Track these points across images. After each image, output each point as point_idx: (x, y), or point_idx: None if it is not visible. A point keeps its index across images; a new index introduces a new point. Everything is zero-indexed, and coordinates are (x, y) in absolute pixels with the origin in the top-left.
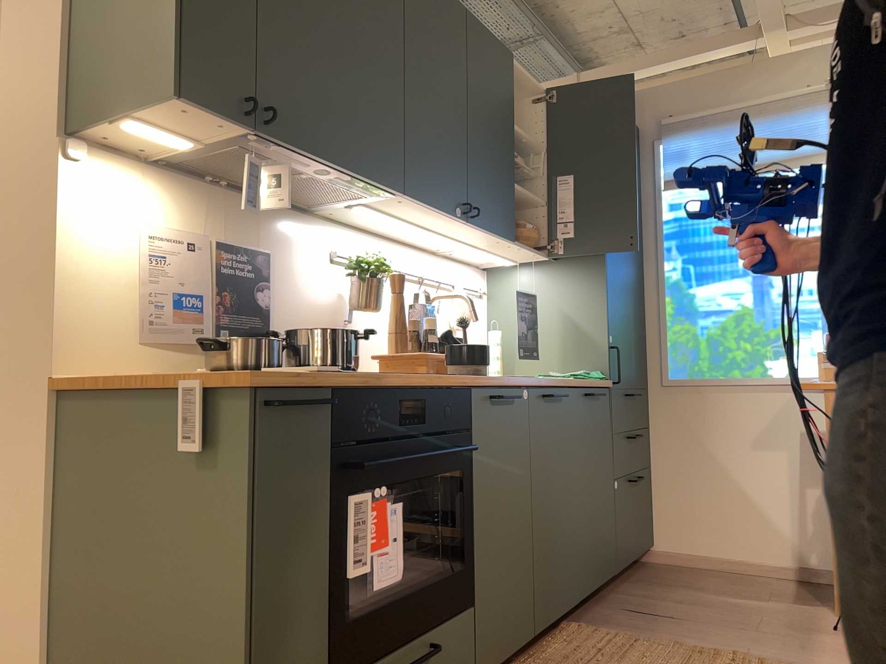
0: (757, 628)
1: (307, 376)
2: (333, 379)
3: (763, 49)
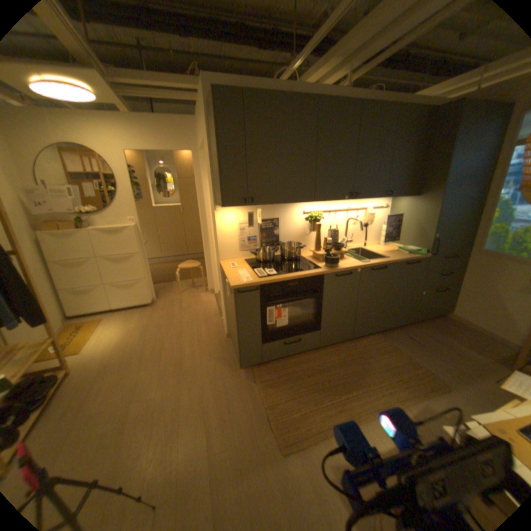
0: (455, 366)
1: (252, 282)
2: (258, 283)
3: None
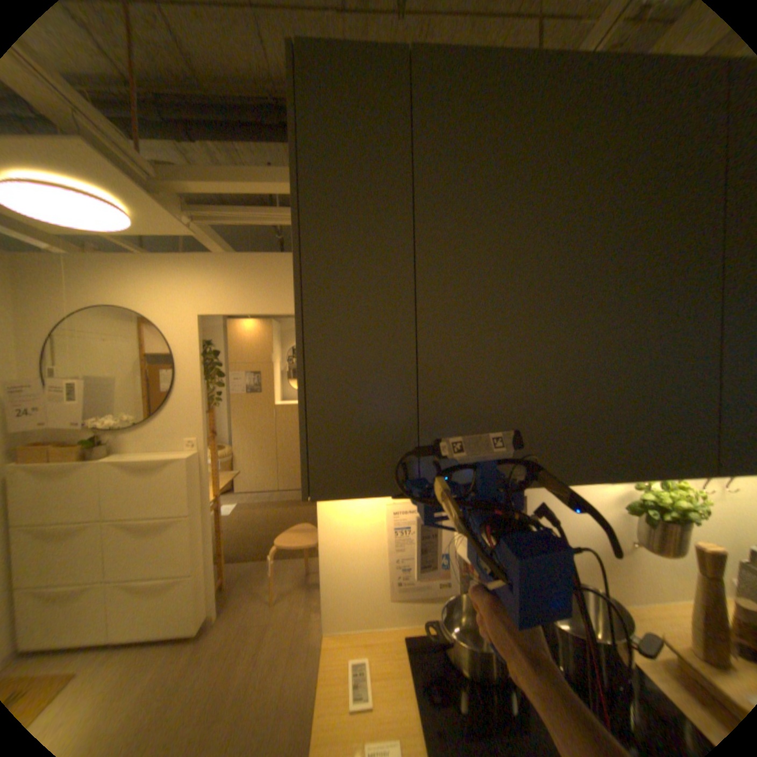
0: None
1: None
2: None
3: None
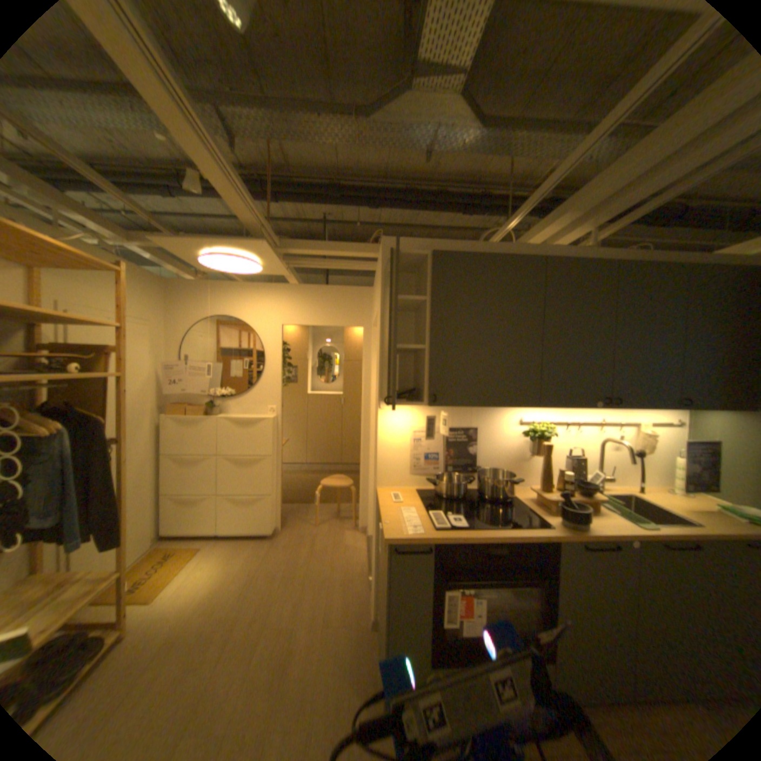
0: None
1: (424, 536)
2: (434, 541)
3: None
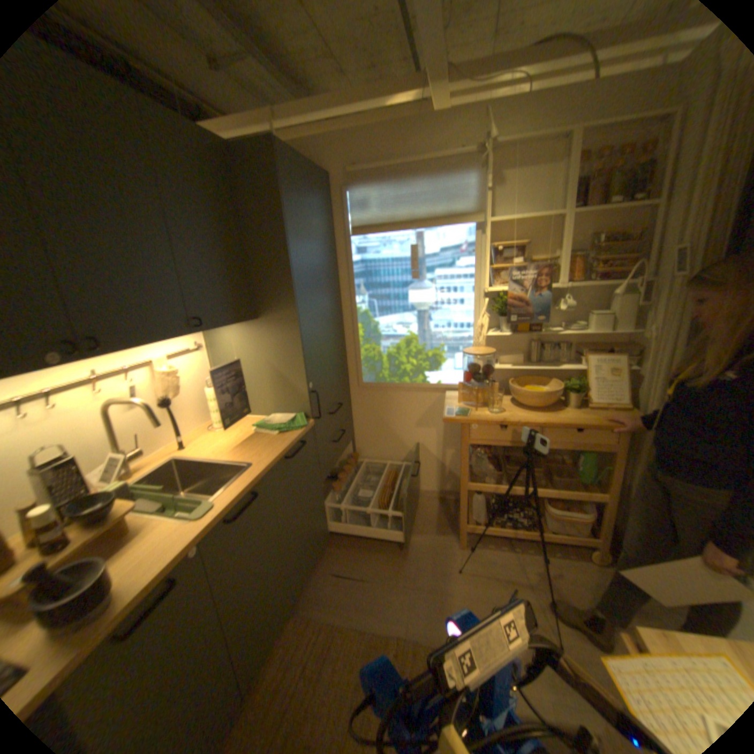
0: (413, 584)
1: None
2: None
3: (430, 98)
